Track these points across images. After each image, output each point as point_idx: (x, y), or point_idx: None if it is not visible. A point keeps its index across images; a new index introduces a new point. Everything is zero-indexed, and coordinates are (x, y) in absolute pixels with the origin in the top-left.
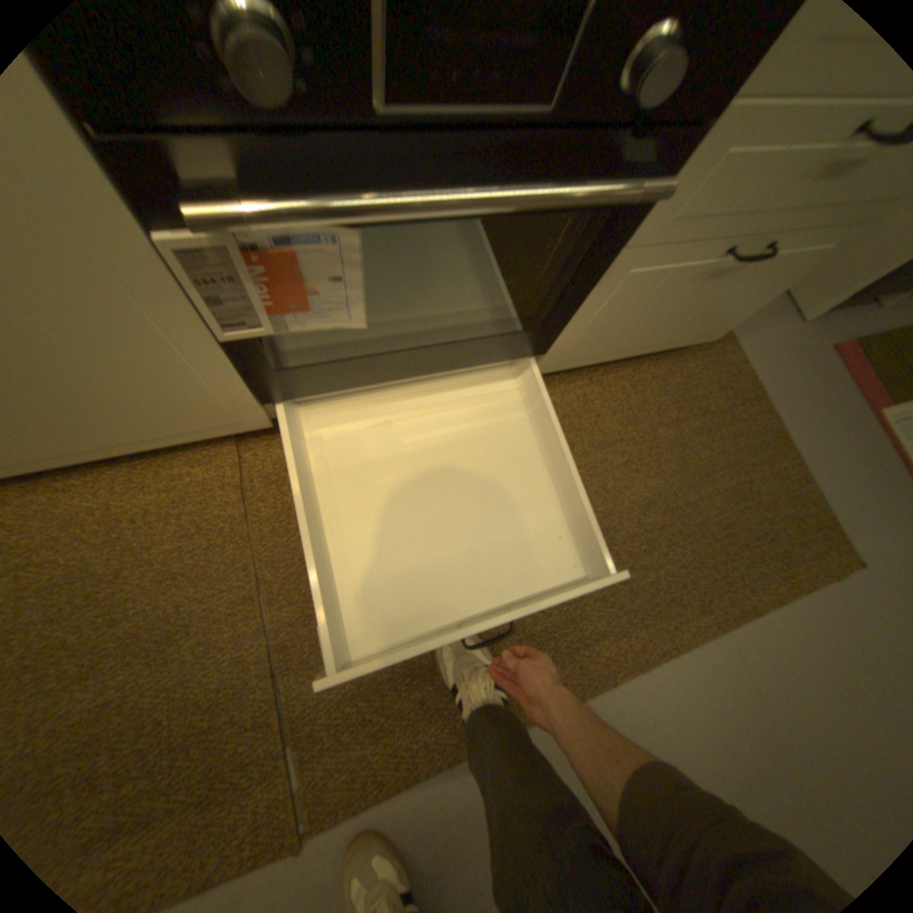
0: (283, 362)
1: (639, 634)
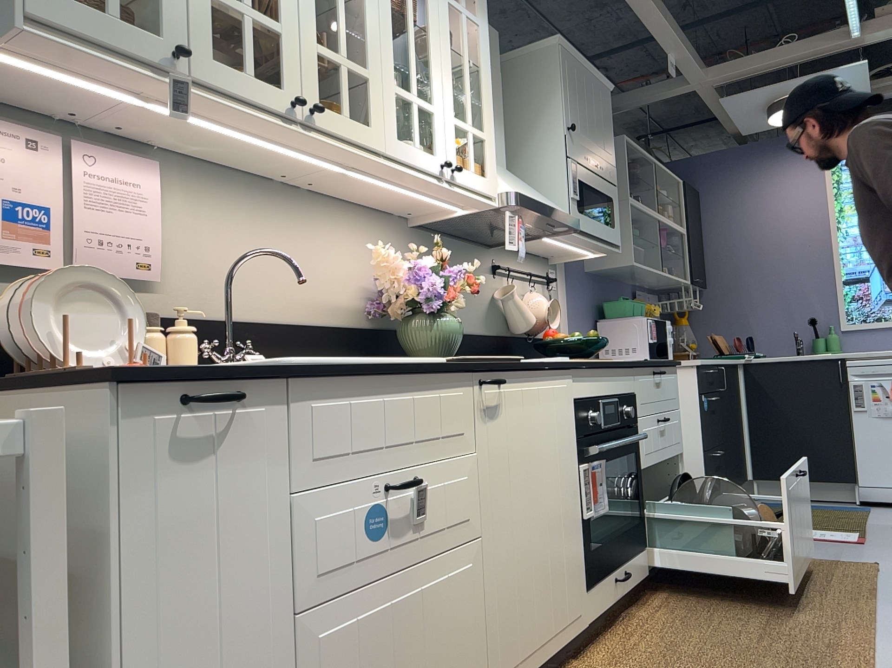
0: (591, 546)
1: (849, 616)
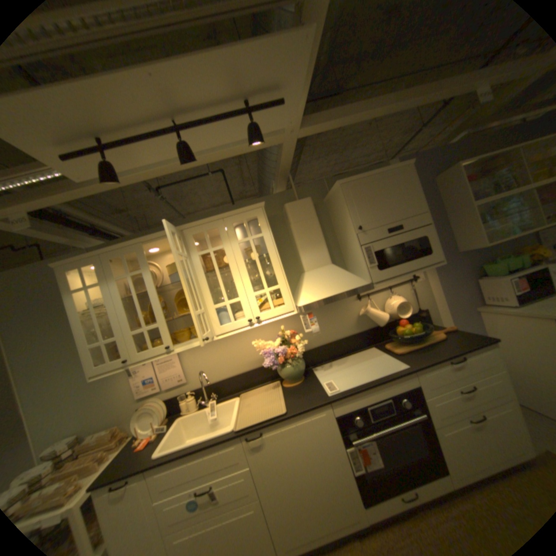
0: (368, 487)
1: None
